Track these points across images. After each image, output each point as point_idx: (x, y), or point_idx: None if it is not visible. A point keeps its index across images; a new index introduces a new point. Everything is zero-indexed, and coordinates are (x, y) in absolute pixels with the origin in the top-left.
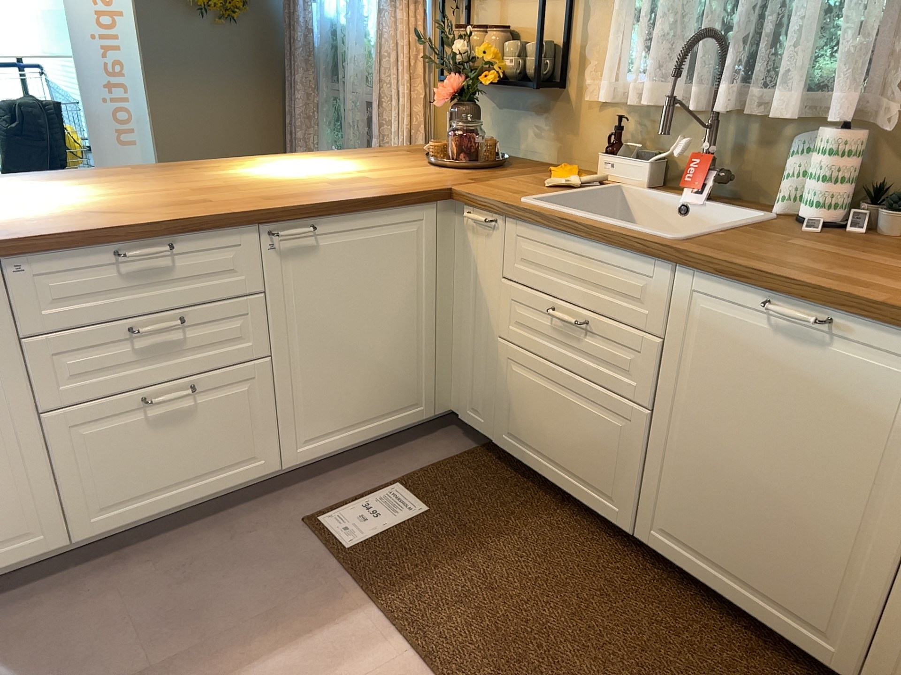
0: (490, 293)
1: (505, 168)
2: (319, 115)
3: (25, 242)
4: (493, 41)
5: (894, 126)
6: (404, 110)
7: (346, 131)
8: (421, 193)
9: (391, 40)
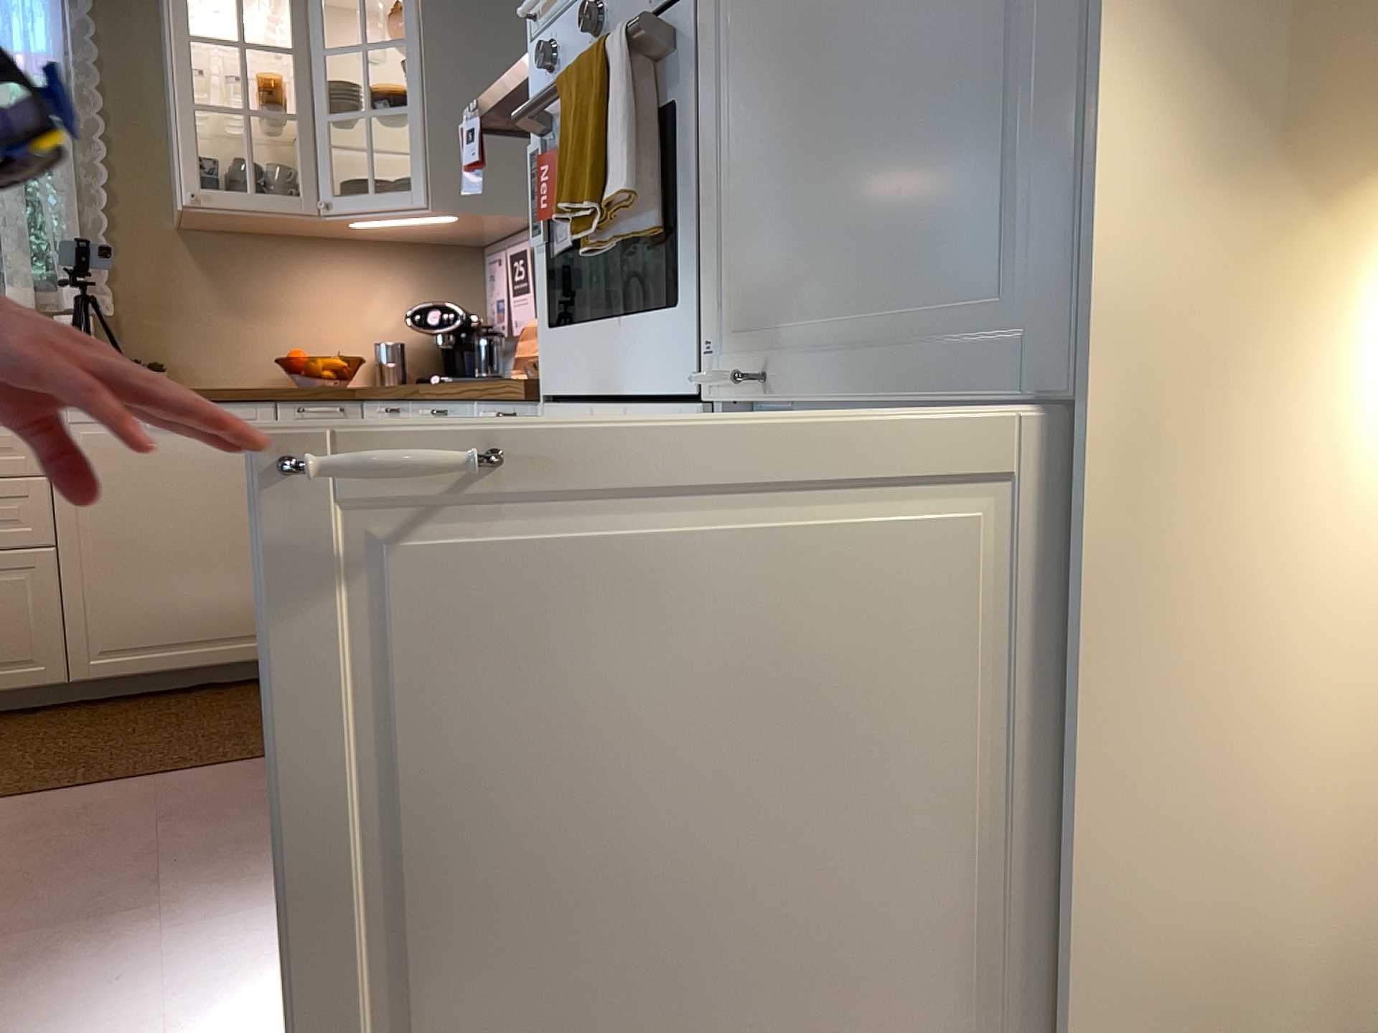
0: None
1: None
2: None
3: None
4: None
5: (115, 311)
6: None
7: None
8: None
9: None
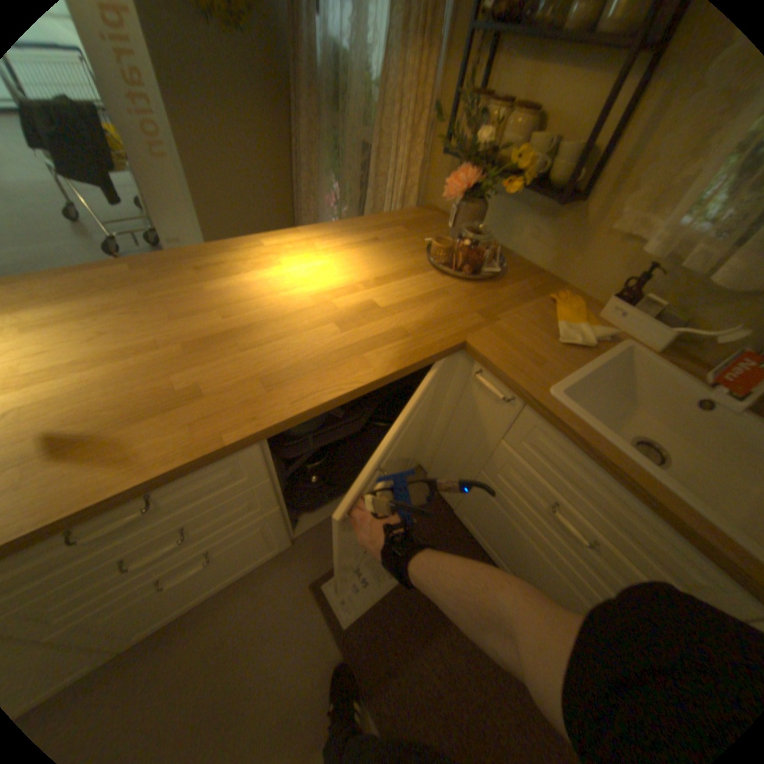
0: (485, 440)
1: (505, 279)
2: (320, 142)
3: None
4: (523, 122)
5: None
6: (403, 171)
7: (344, 168)
8: (437, 354)
9: (398, 82)
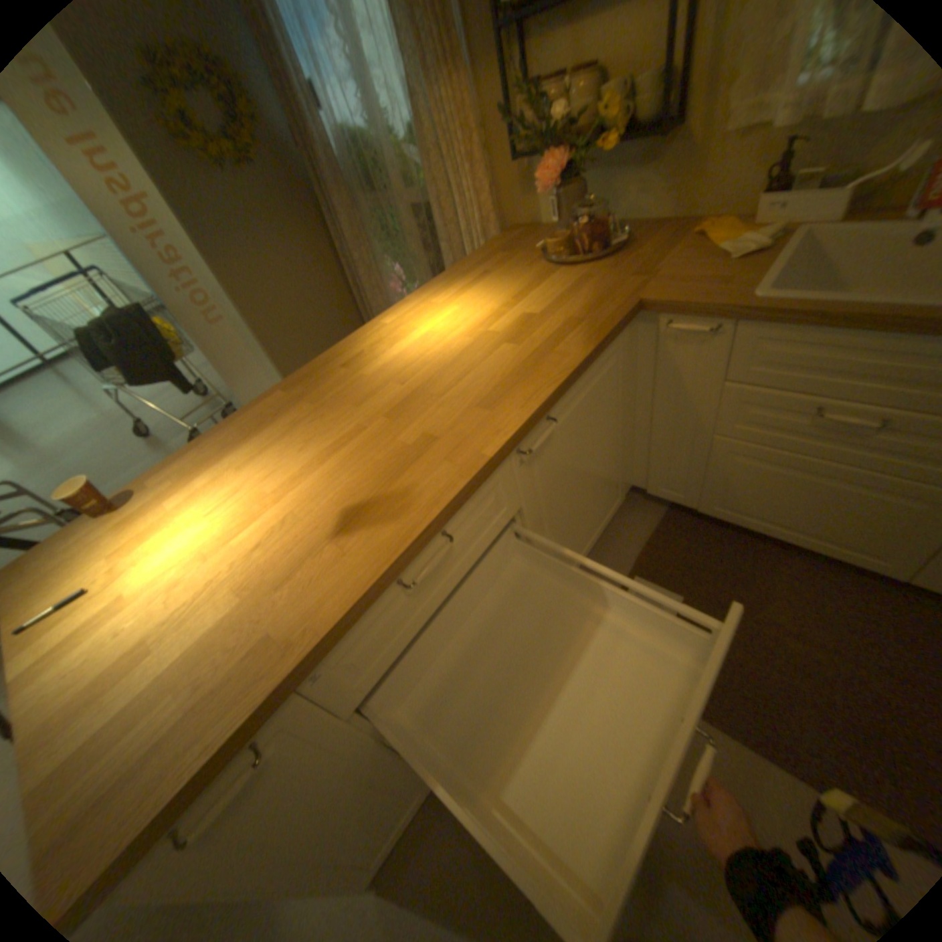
0: (701, 397)
1: (635, 242)
2: (364, 232)
3: (308, 656)
4: (583, 86)
5: None
6: (472, 205)
7: (402, 241)
8: (620, 321)
9: (431, 126)
